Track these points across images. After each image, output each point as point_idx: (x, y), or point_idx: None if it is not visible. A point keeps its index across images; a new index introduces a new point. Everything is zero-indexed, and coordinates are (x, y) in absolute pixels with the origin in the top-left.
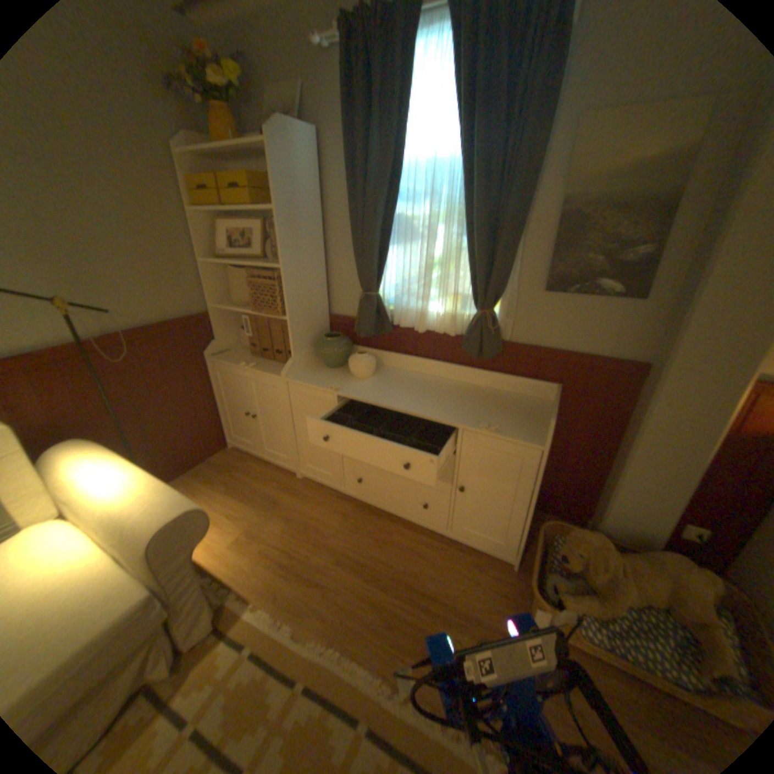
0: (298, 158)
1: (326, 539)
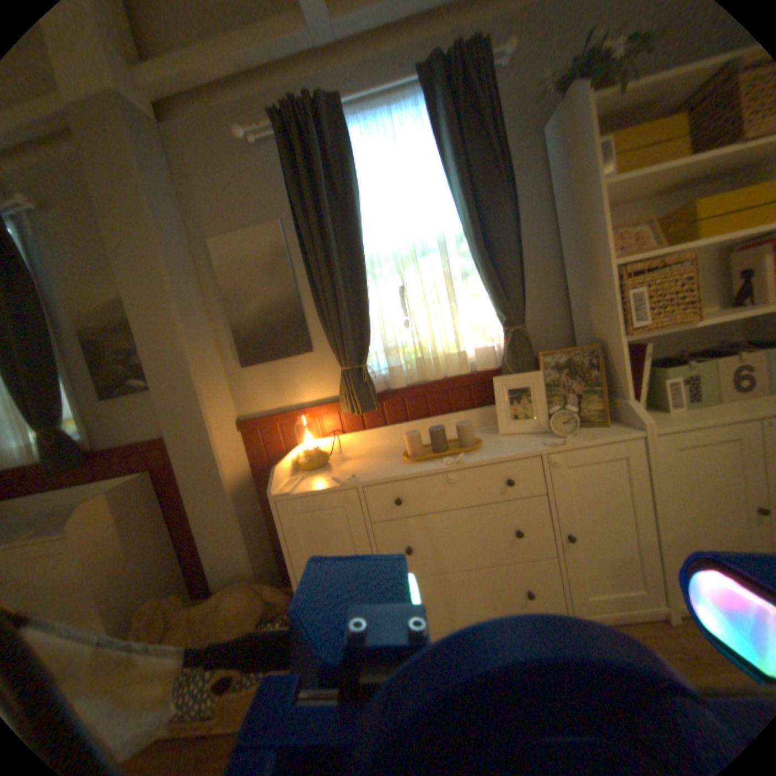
0: None
1: None
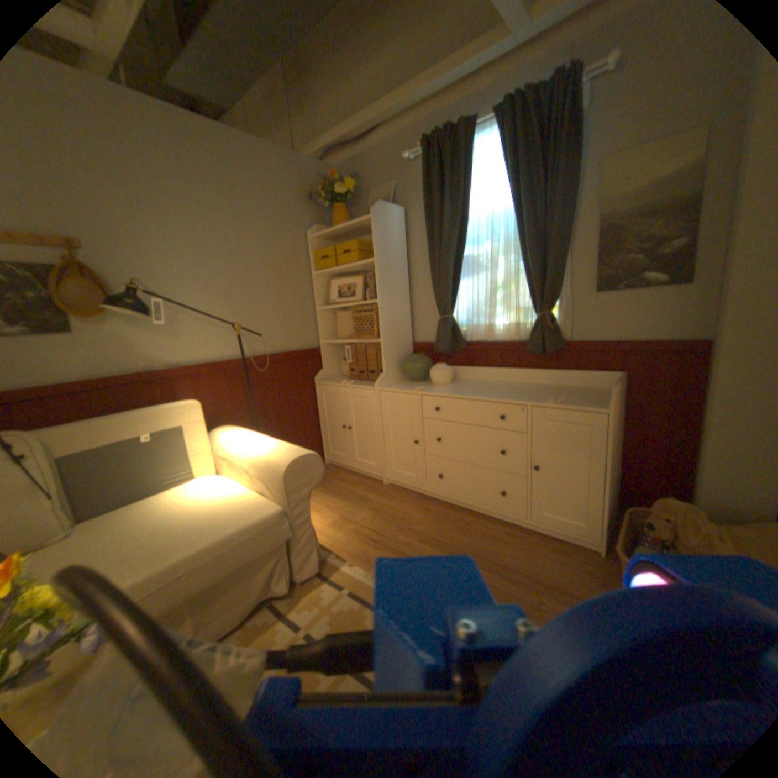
0: (391, 226)
1: (411, 525)
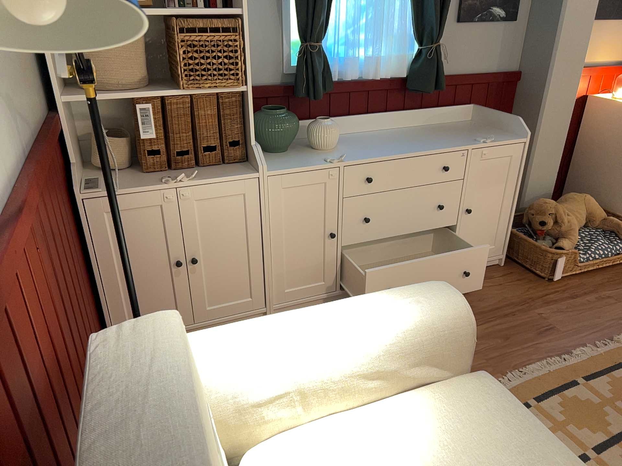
0: None
1: None
